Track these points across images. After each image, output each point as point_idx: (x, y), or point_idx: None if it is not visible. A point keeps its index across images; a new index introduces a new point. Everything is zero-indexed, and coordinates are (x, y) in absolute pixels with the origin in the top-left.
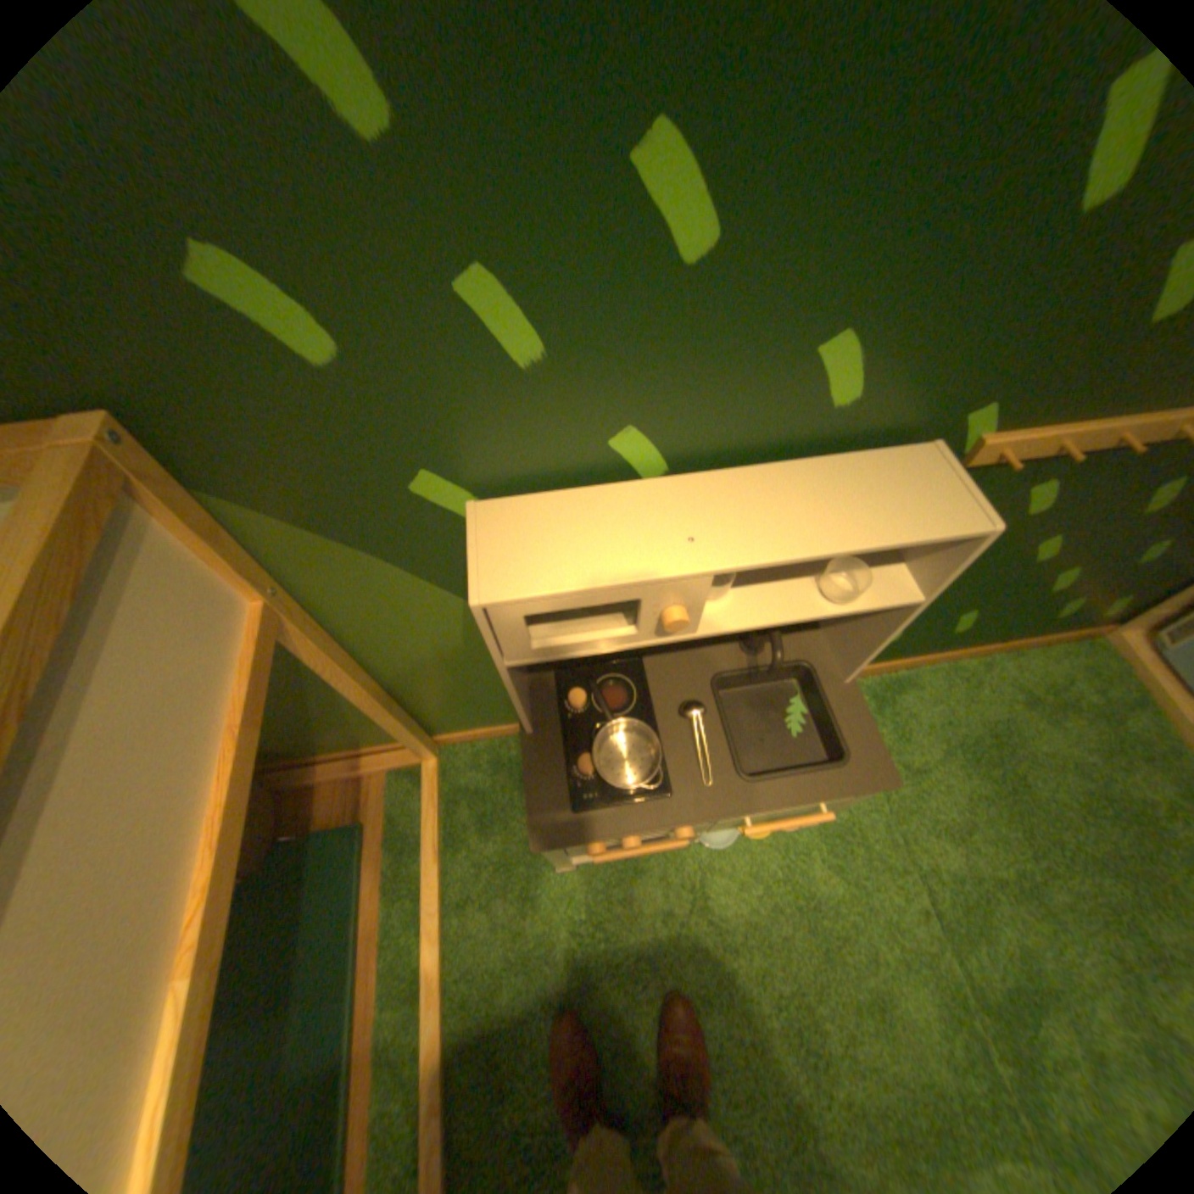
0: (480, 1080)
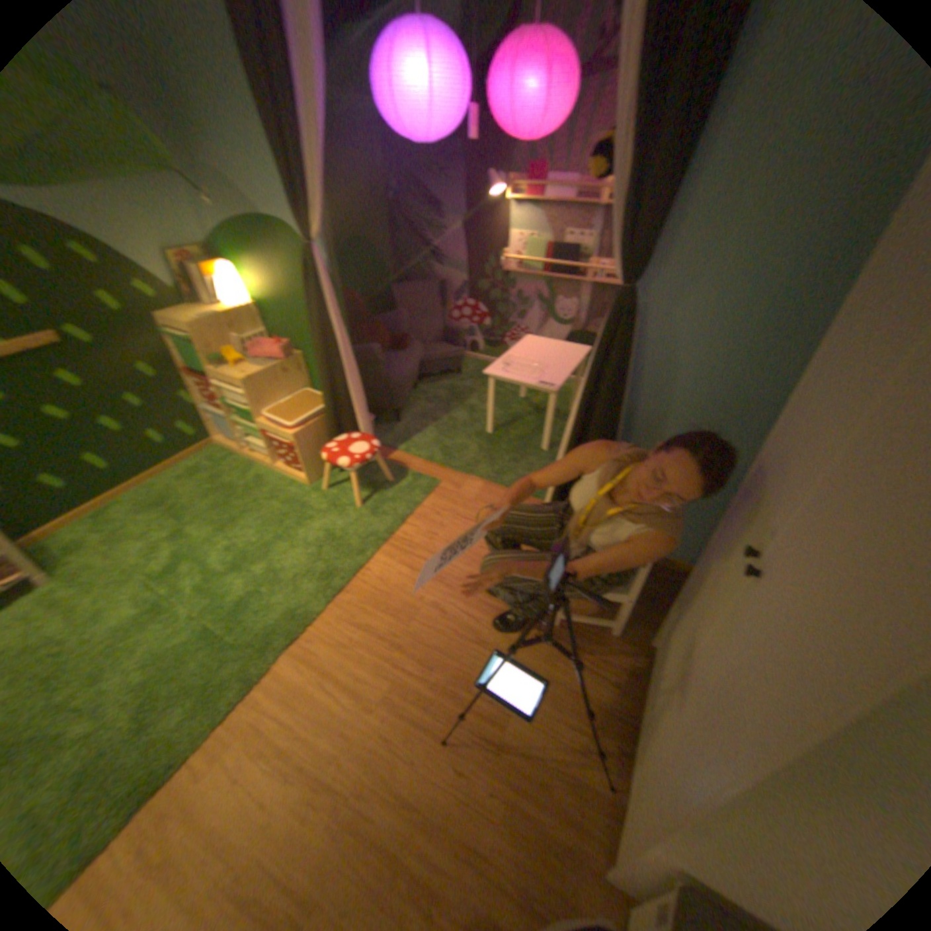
0: None
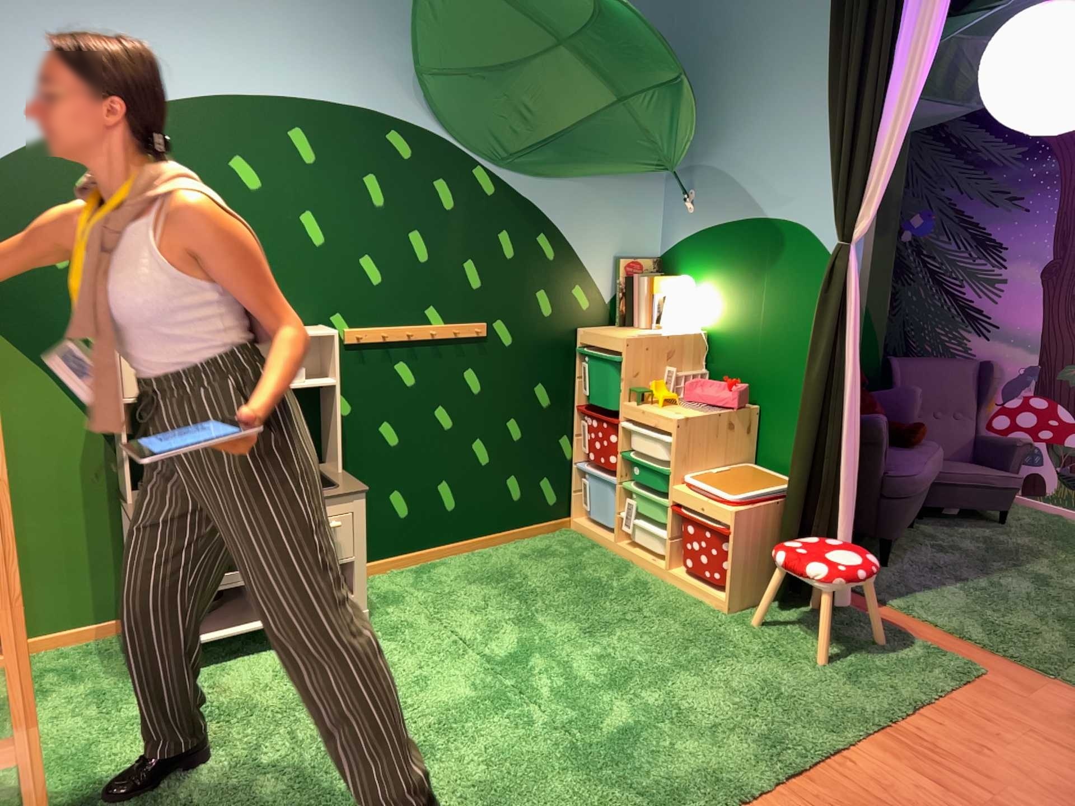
0: (80, 785)
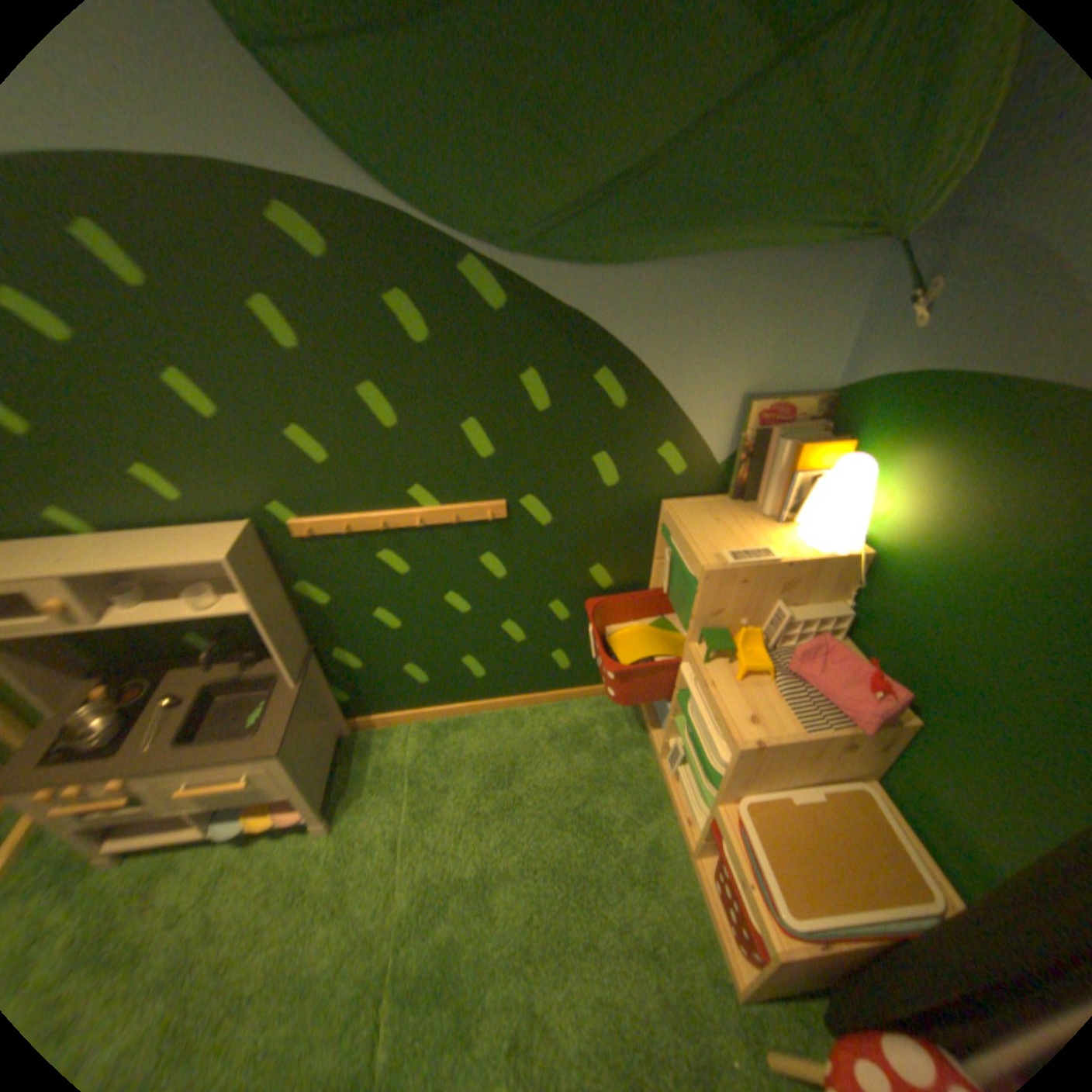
0: None
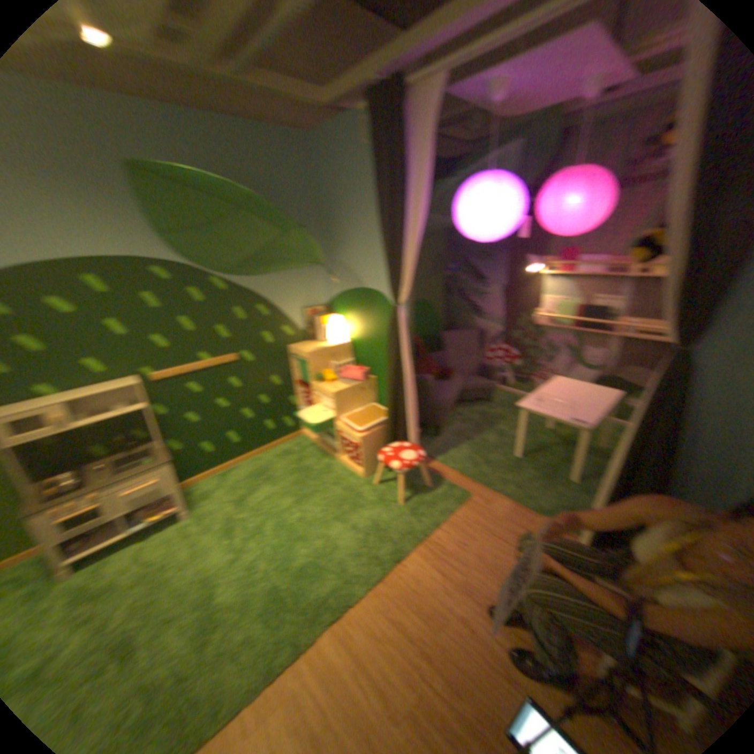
0: None
